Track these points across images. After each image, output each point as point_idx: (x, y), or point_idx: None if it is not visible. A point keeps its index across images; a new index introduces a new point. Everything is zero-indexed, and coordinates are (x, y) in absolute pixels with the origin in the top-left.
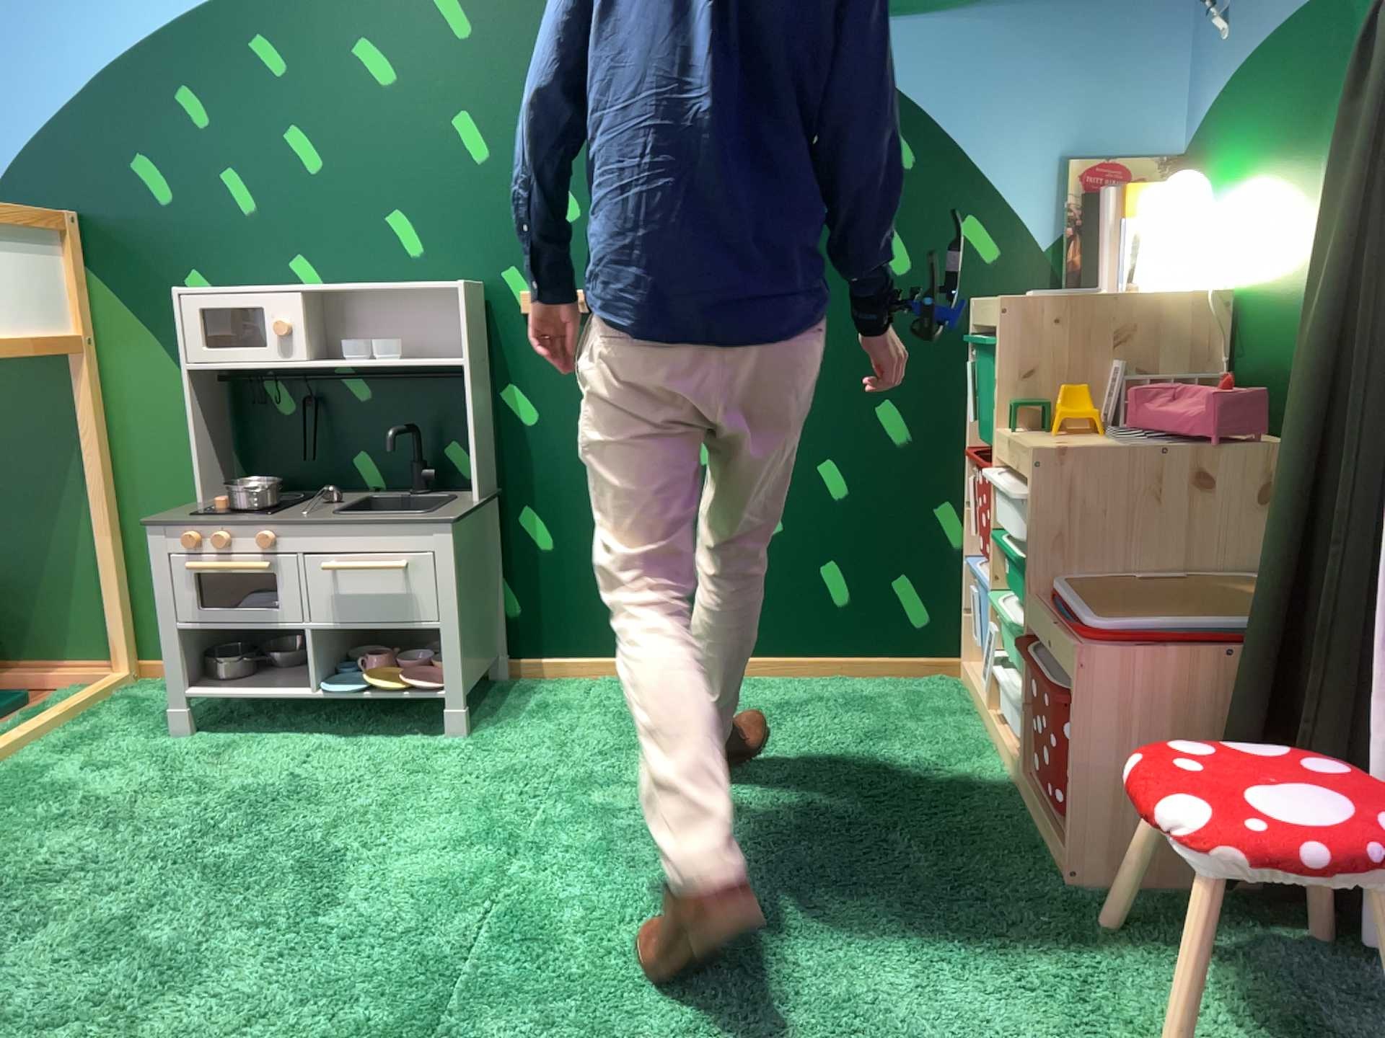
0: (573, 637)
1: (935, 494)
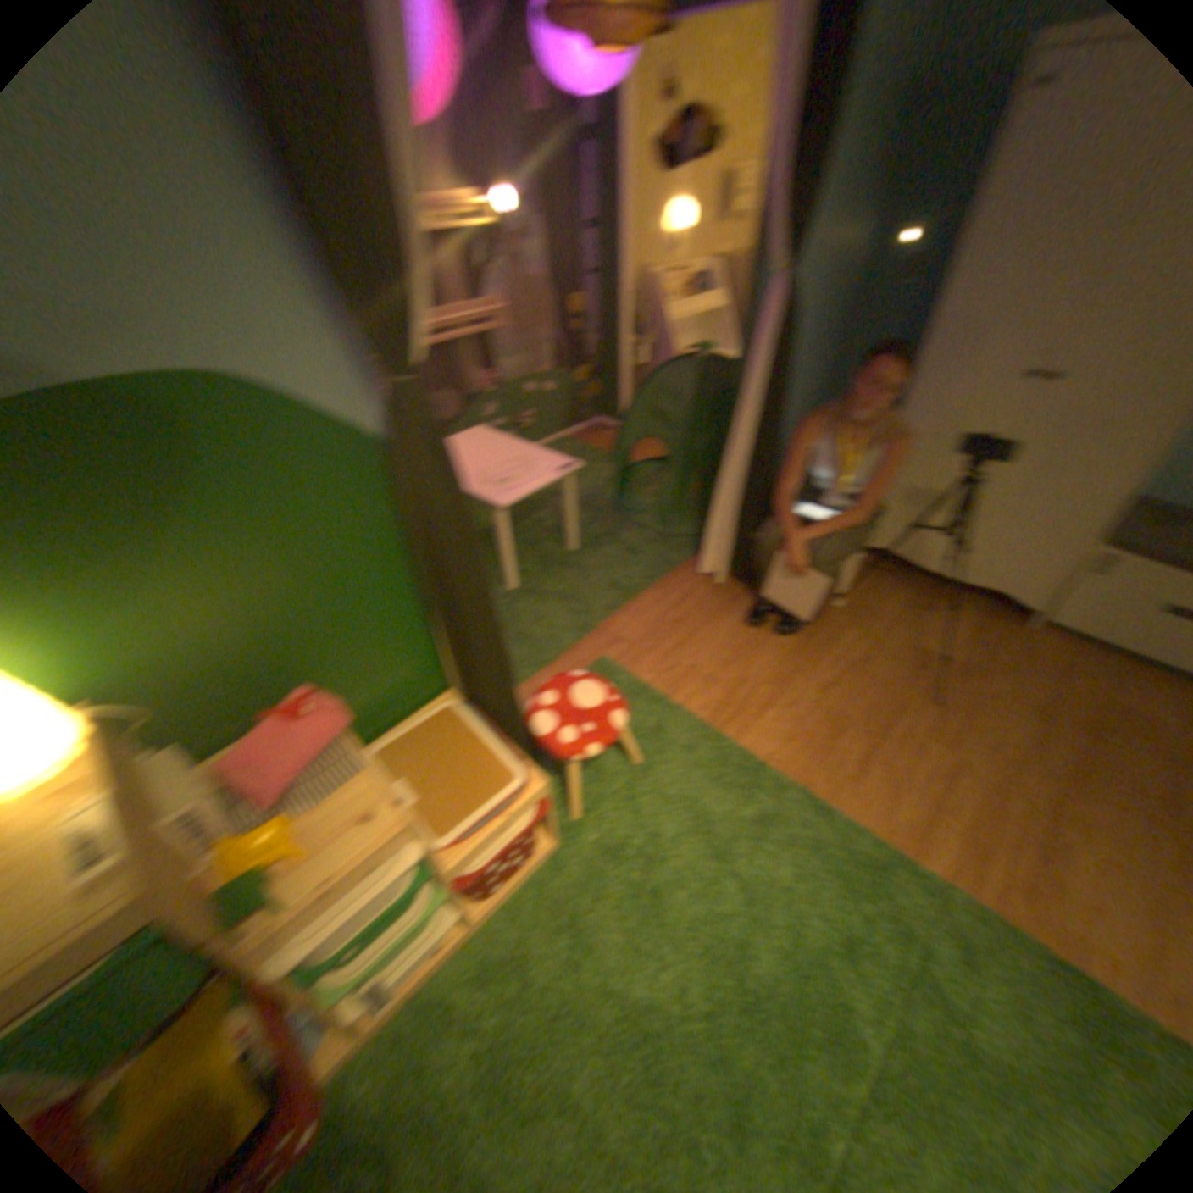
0: None
1: None
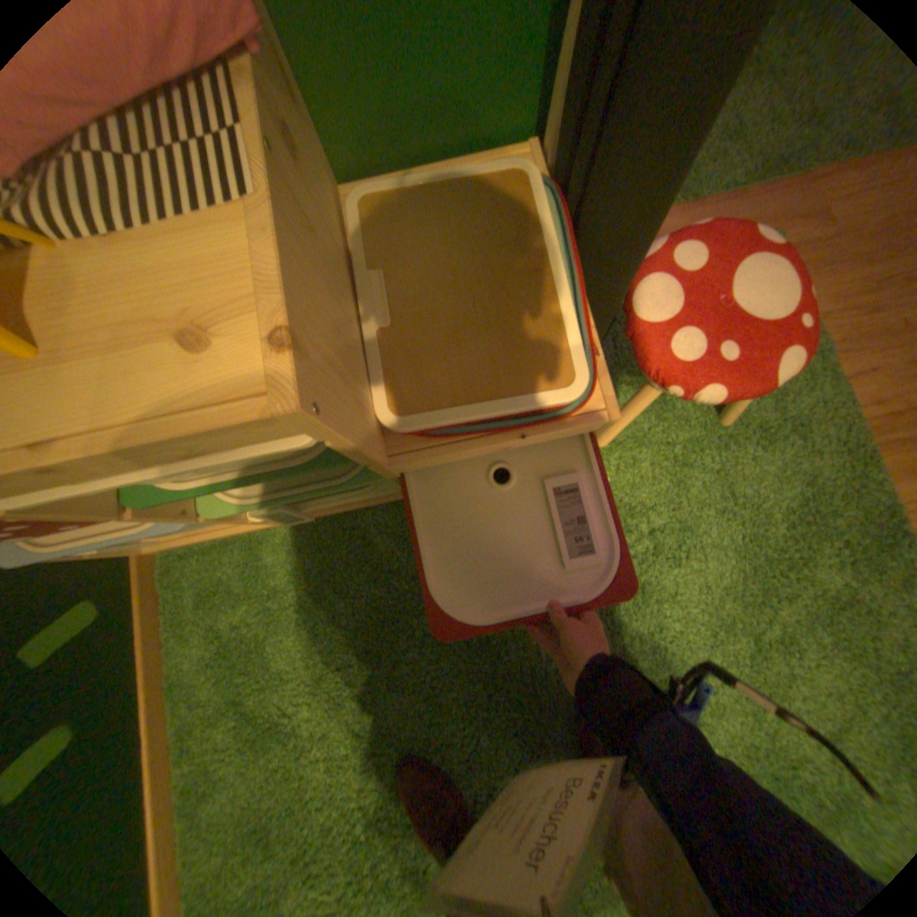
0: None
1: None
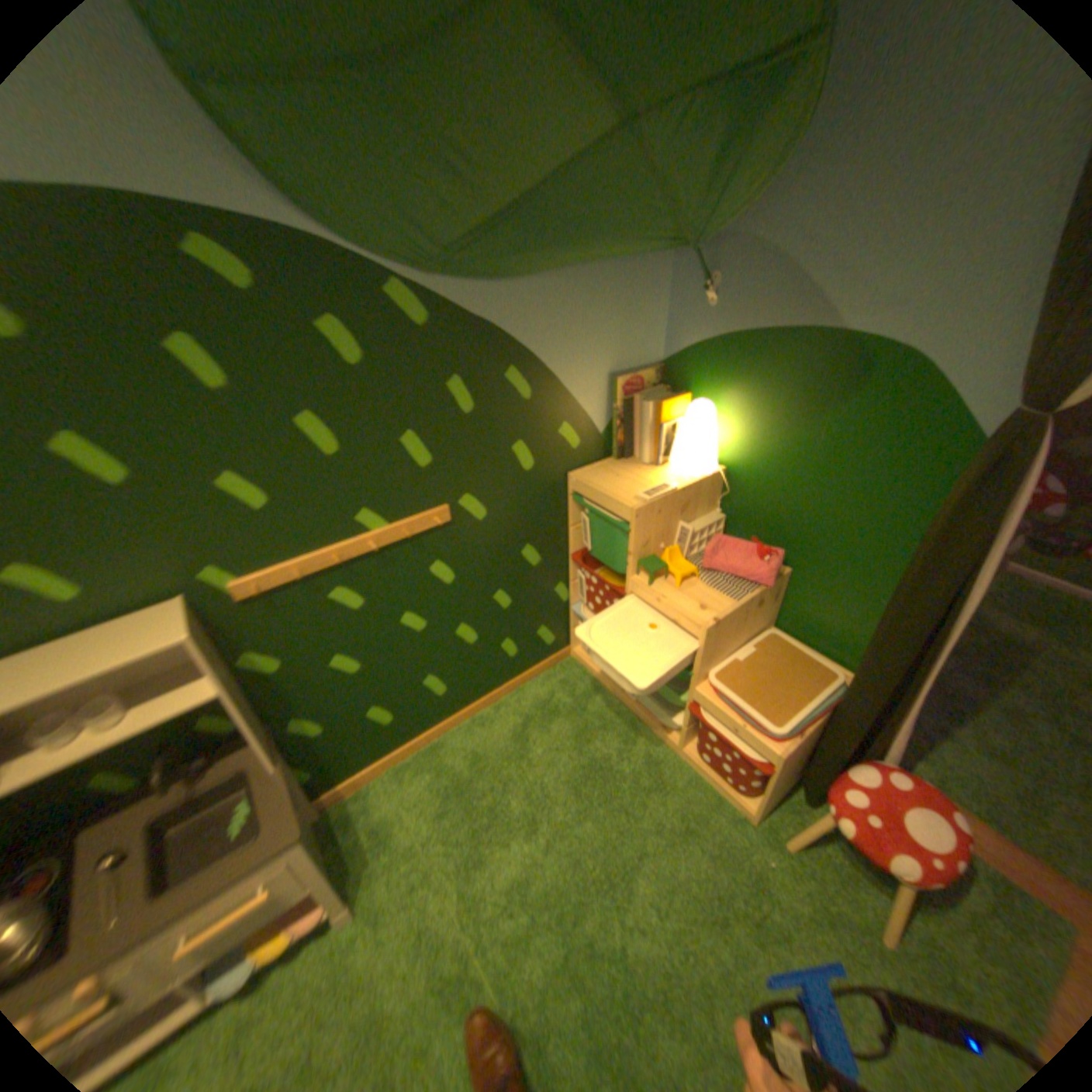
0: (357, 763)
1: (555, 582)
